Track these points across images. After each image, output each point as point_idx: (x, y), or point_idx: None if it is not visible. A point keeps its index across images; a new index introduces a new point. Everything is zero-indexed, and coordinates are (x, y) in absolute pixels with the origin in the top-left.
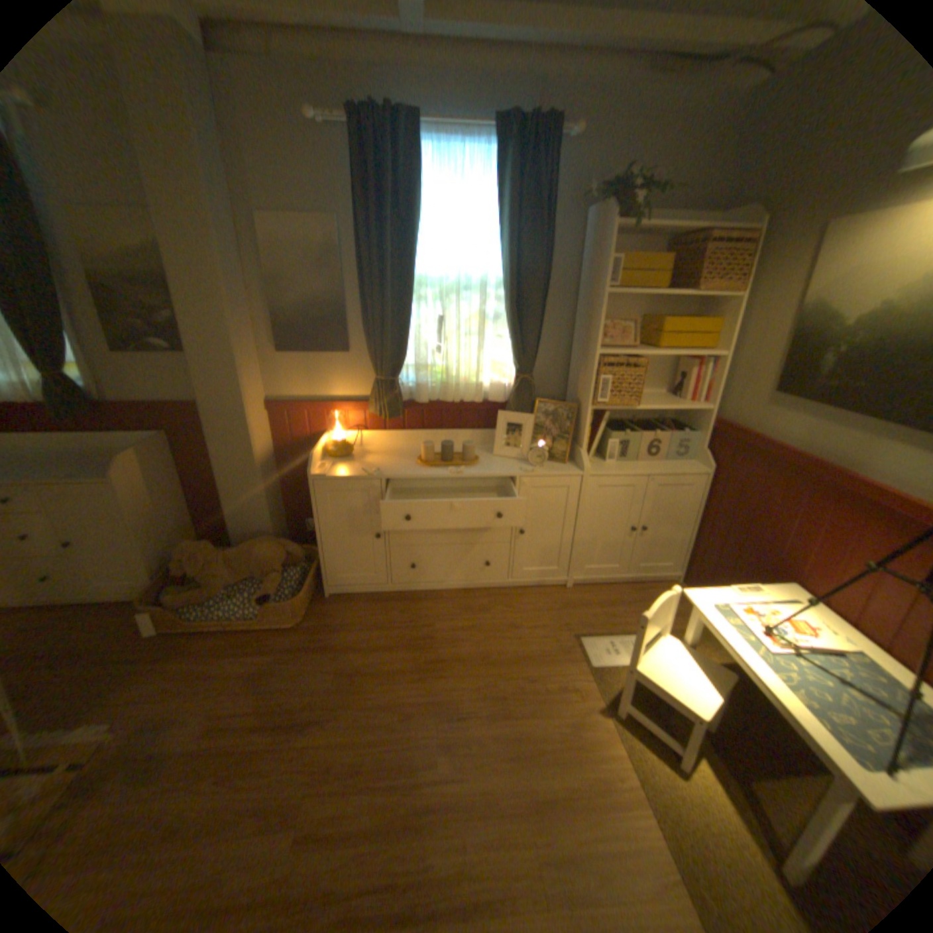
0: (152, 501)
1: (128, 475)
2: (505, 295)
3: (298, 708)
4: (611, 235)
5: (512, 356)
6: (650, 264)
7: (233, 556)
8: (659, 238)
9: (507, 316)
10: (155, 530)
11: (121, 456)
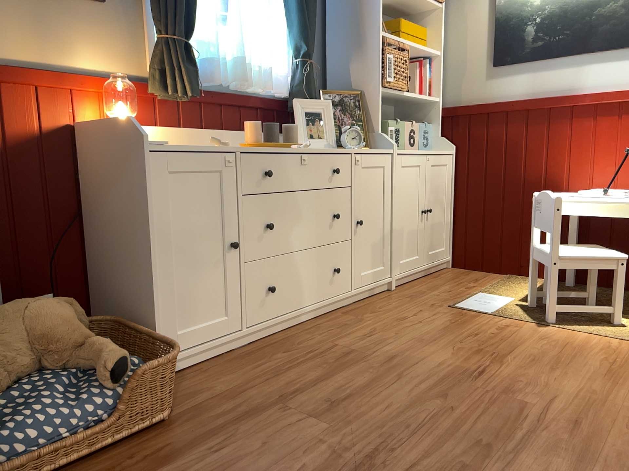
0: None
1: None
2: None
3: (326, 460)
4: None
5: (296, 40)
6: None
7: None
8: None
9: None
10: None
11: None
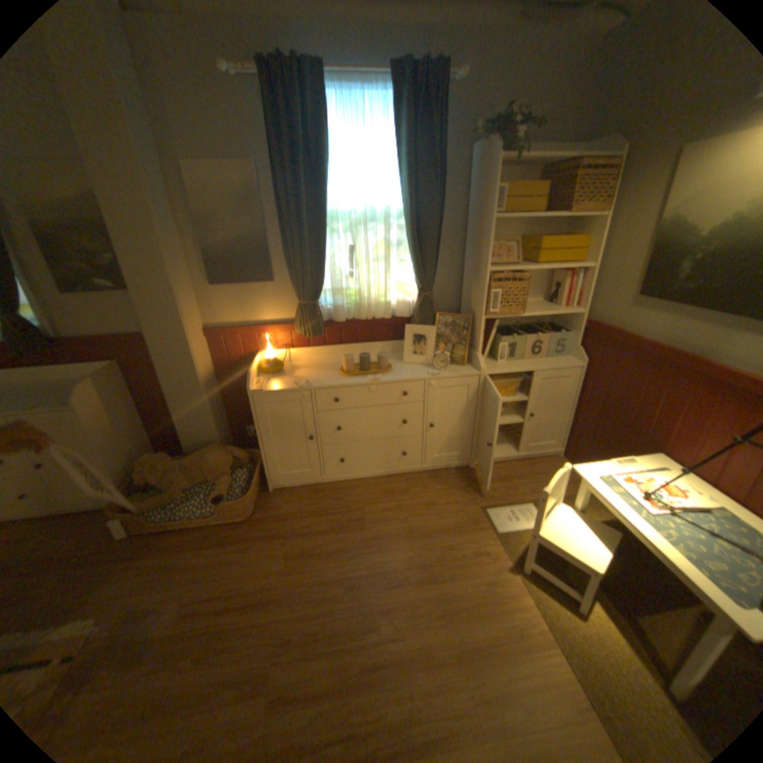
0: (111, 422)
1: (87, 401)
2: (406, 224)
3: (257, 589)
4: (497, 167)
5: (415, 277)
6: (528, 191)
7: (187, 463)
8: (534, 168)
9: (409, 243)
10: (116, 446)
11: (79, 385)
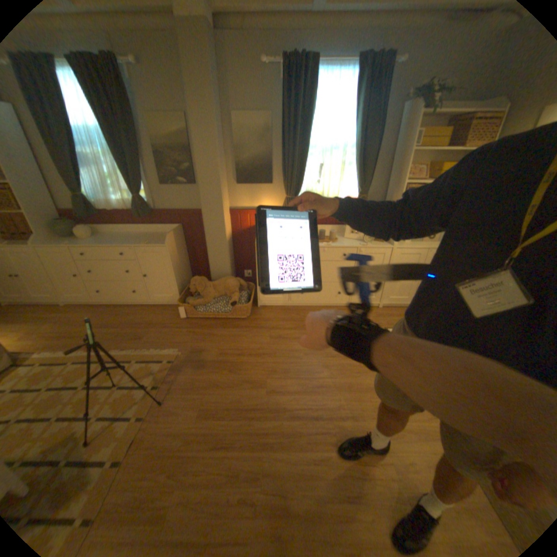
0: (178, 257)
1: (171, 243)
2: (356, 152)
3: (256, 348)
4: (418, 118)
5: (357, 185)
6: (437, 133)
7: (217, 284)
8: (443, 118)
9: (356, 163)
10: (179, 271)
11: (169, 234)
